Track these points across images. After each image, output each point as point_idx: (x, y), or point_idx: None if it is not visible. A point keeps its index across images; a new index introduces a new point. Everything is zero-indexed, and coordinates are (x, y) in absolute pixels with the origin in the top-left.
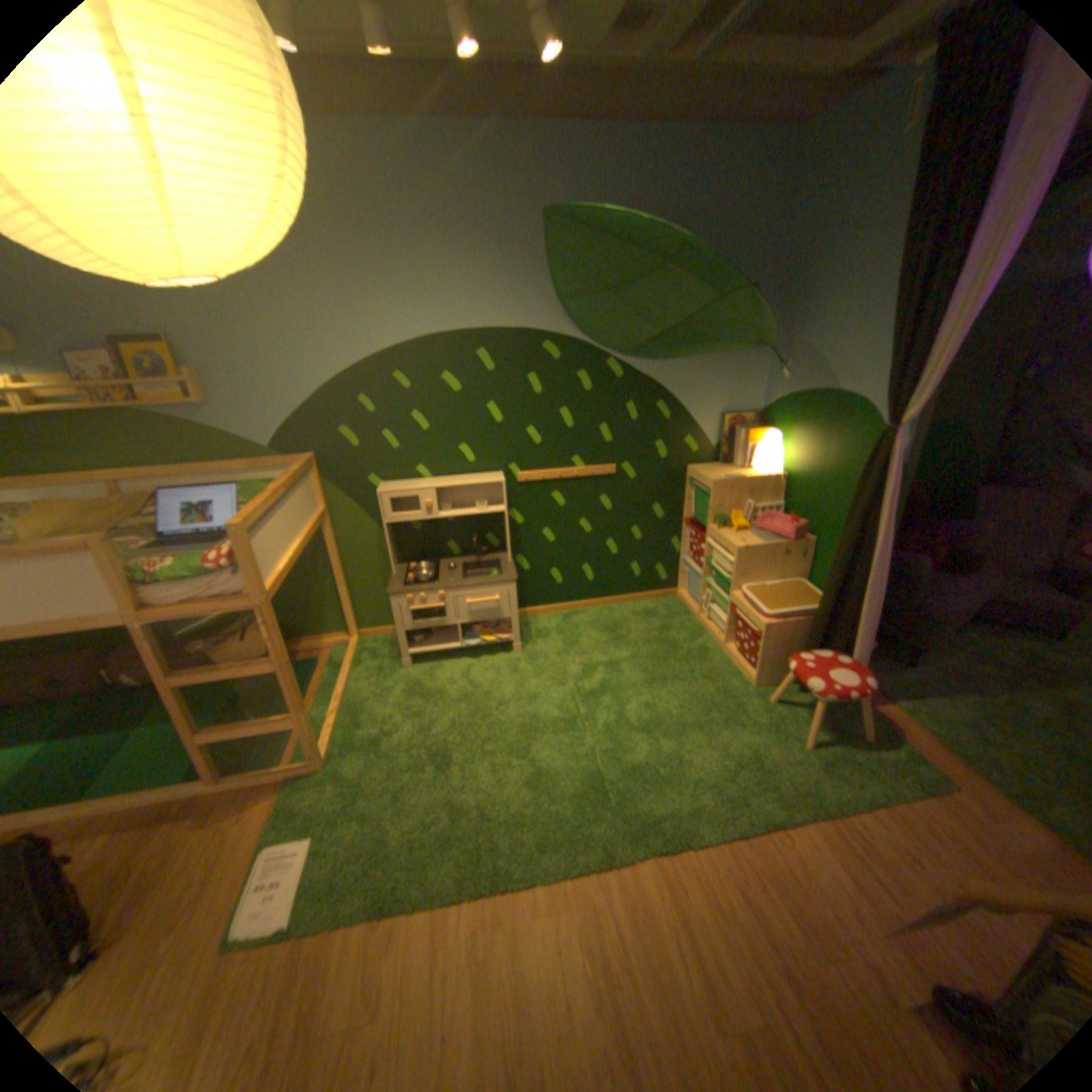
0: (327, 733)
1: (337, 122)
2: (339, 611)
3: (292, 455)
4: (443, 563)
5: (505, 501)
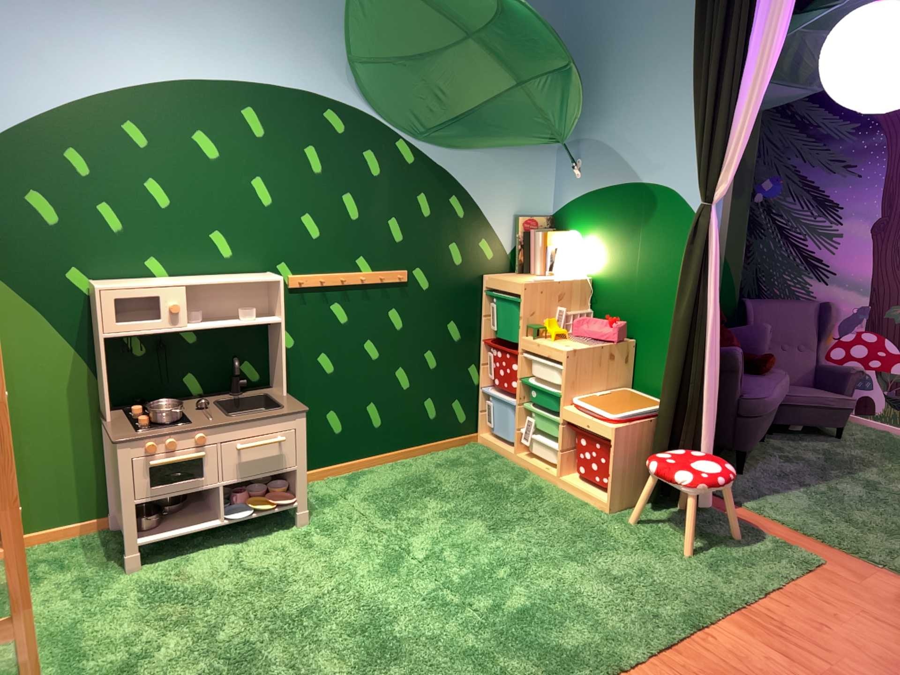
0: (31, 672)
1: None
2: None
3: None
4: (182, 403)
5: (283, 304)
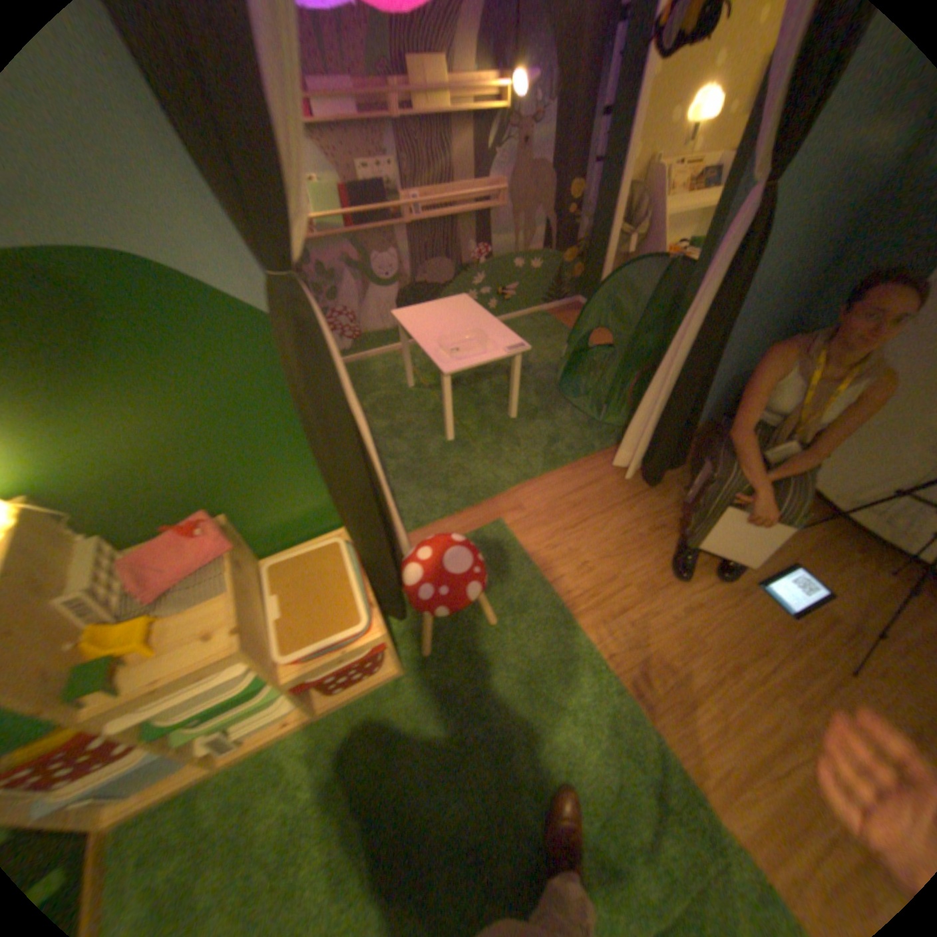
0: None
1: None
2: None
3: None
4: None
5: None
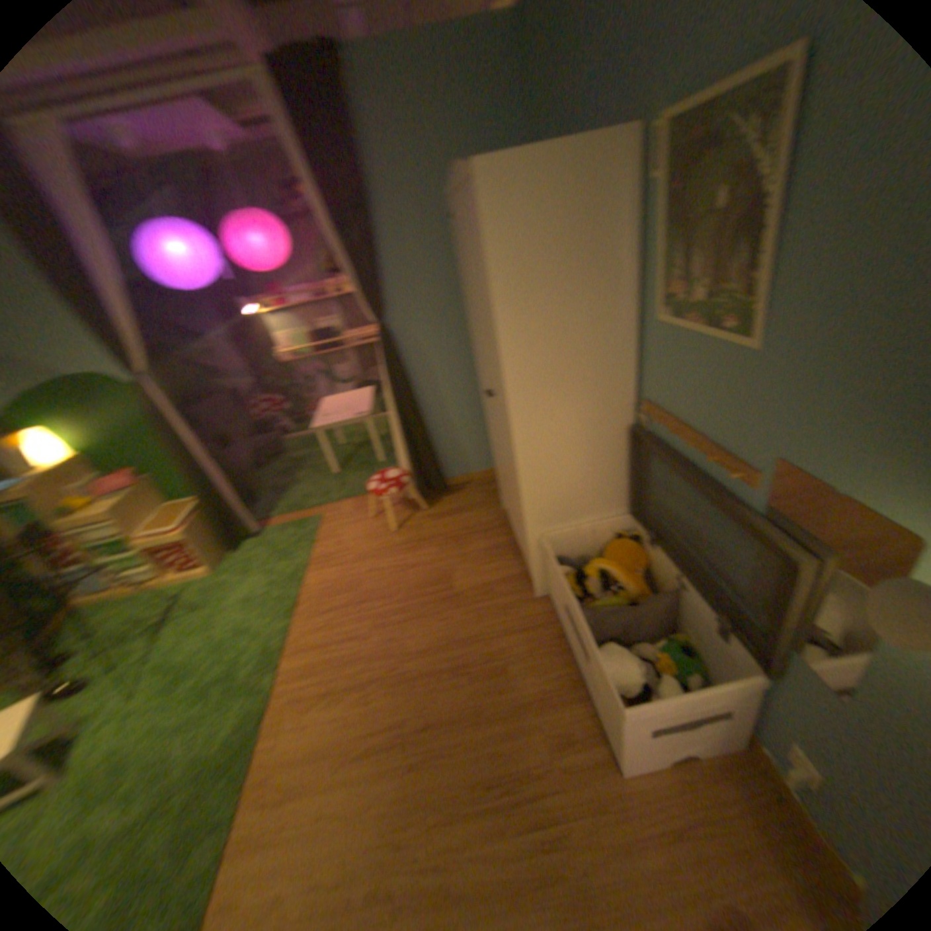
0: None
1: None
2: None
3: None
4: None
5: None
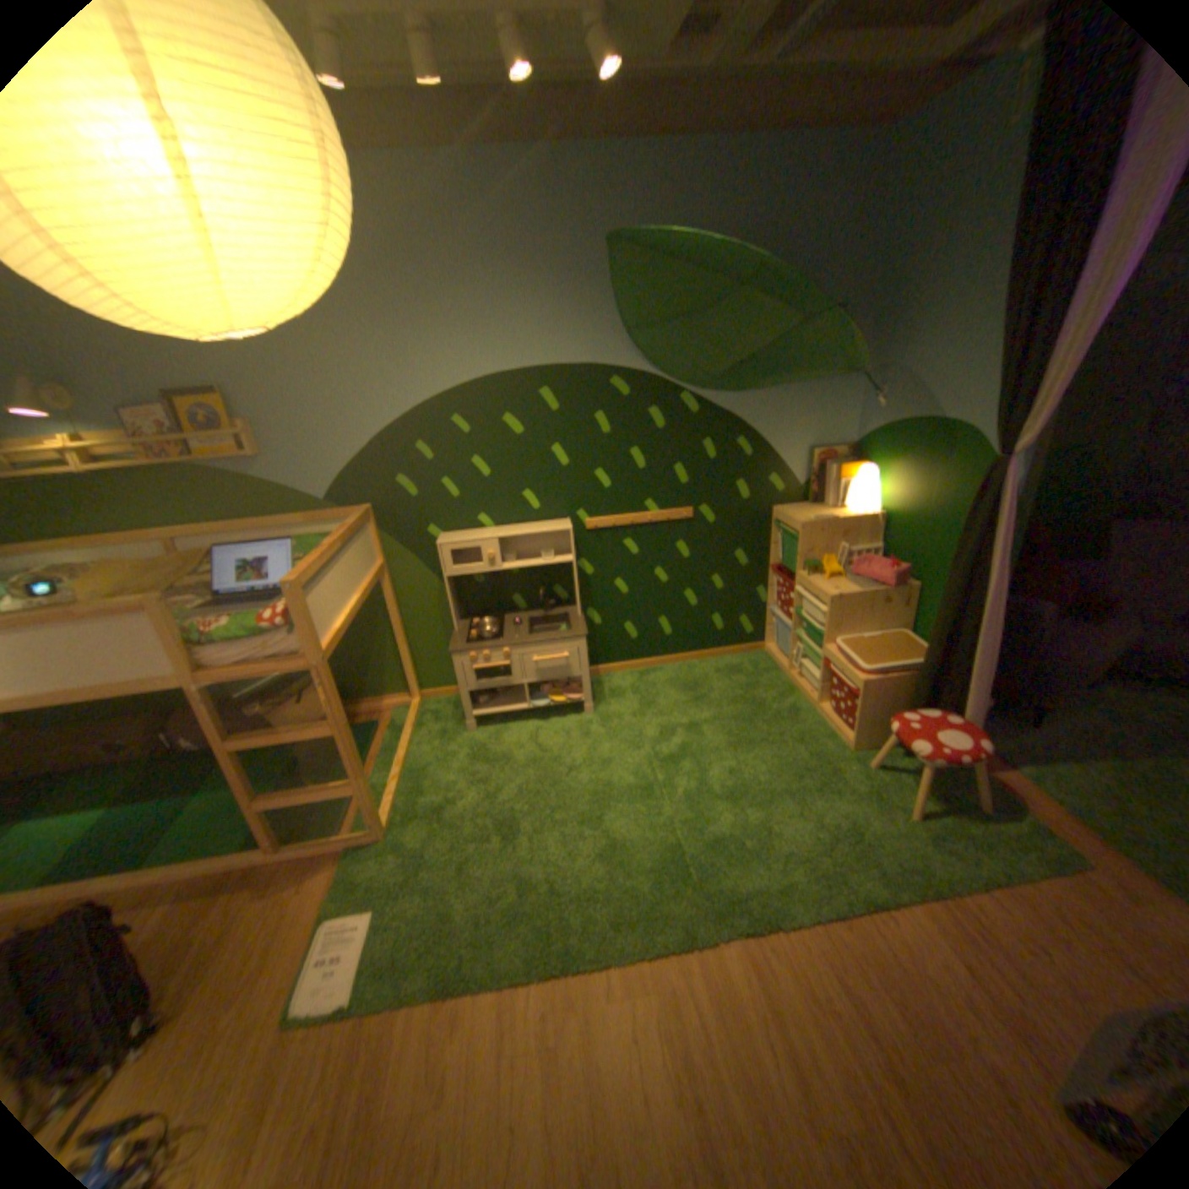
0: (388, 800)
1: (388, 156)
2: (400, 670)
3: (349, 507)
4: (508, 618)
5: (573, 550)
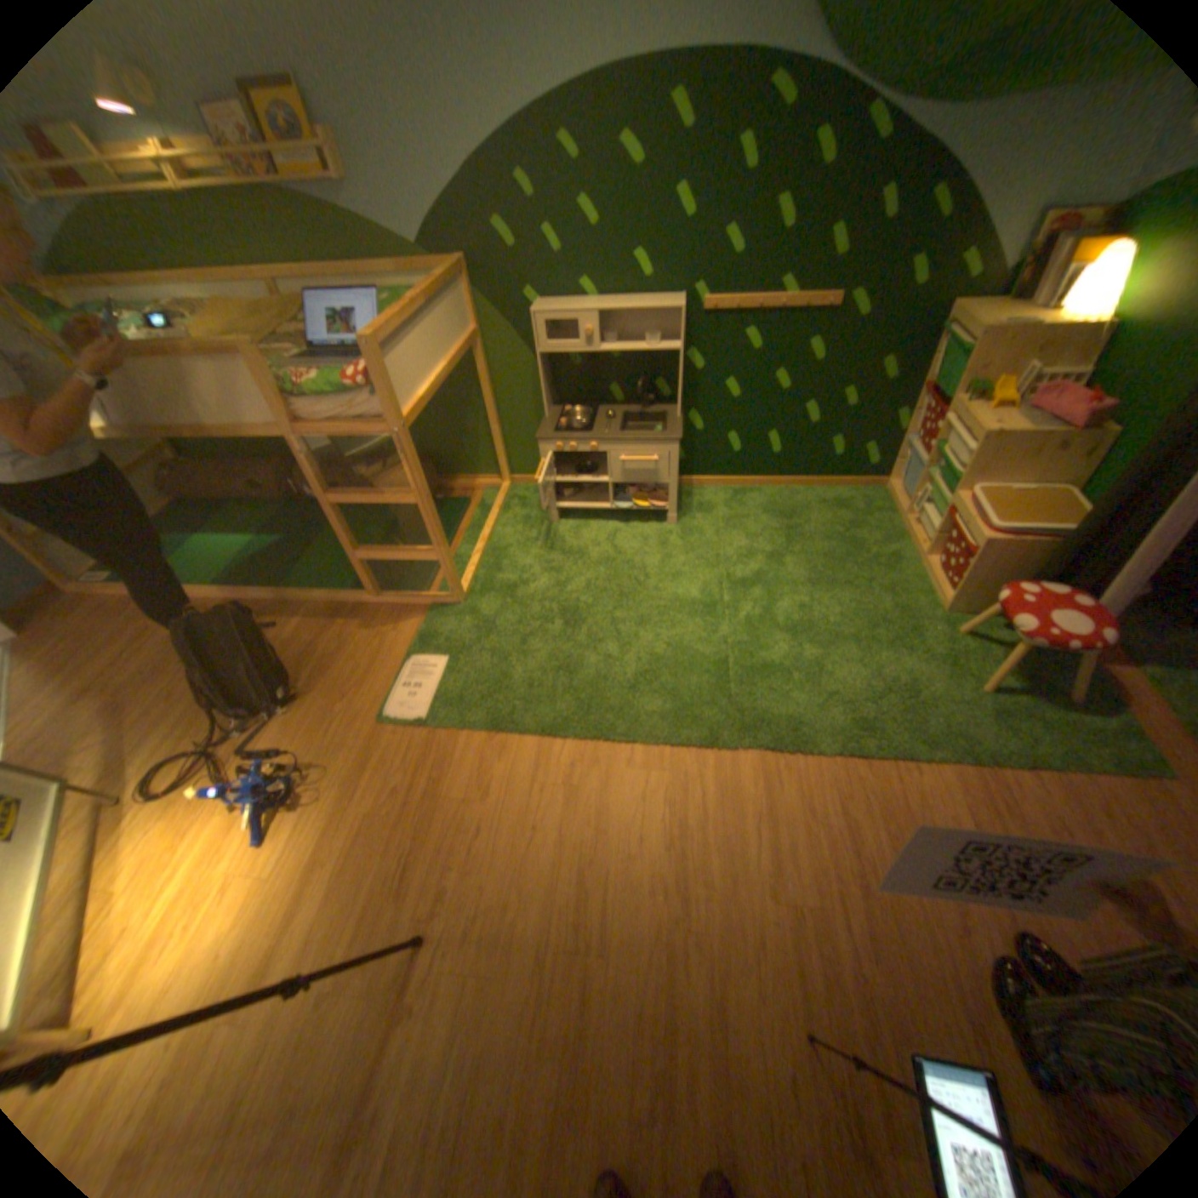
0: (470, 571)
1: None
2: (492, 452)
3: (440, 256)
4: (601, 411)
5: (681, 335)
